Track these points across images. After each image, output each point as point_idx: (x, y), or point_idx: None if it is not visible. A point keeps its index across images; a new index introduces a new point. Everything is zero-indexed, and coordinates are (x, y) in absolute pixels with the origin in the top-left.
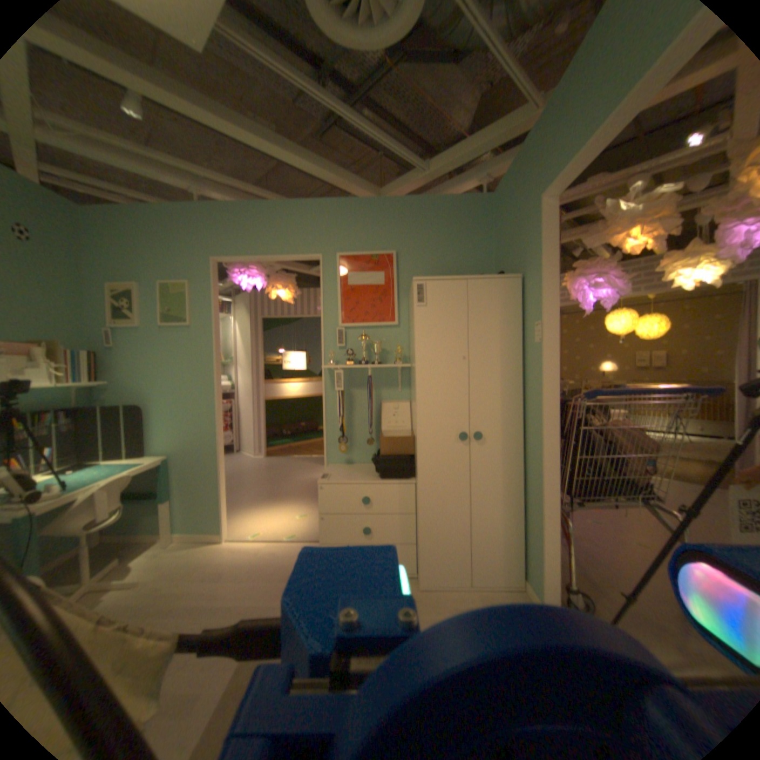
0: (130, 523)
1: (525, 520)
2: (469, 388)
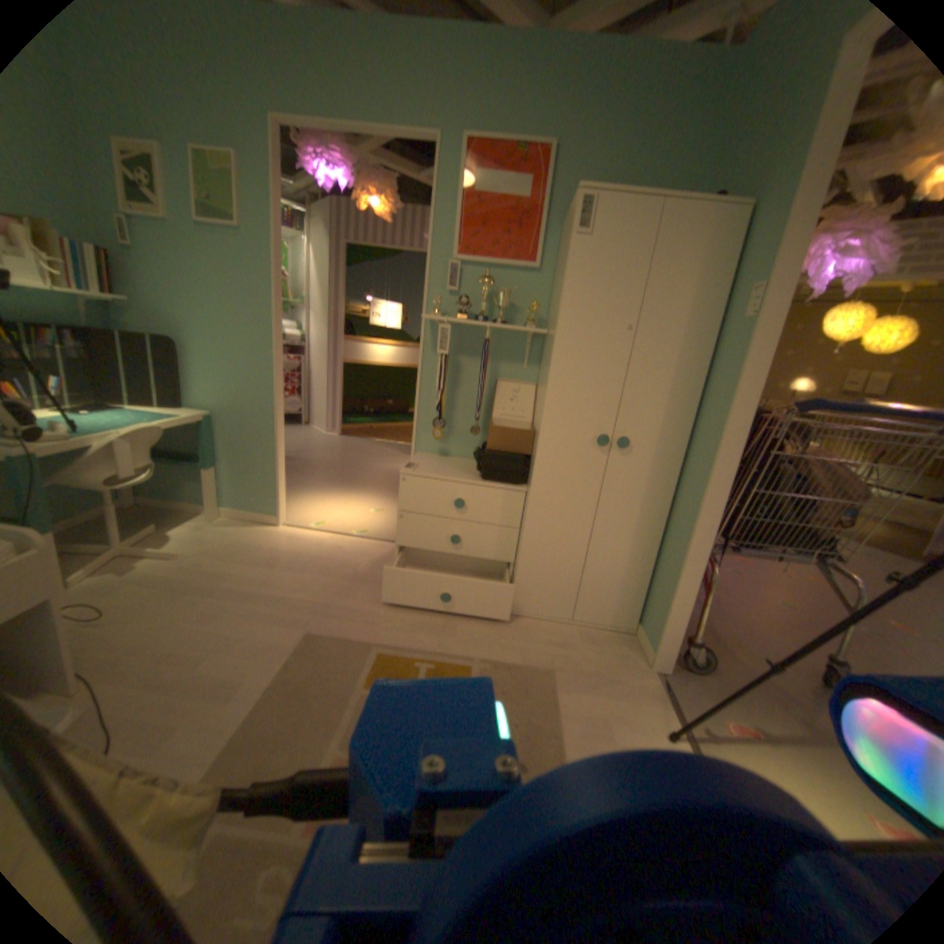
0: (169, 487)
1: (658, 557)
2: (627, 375)
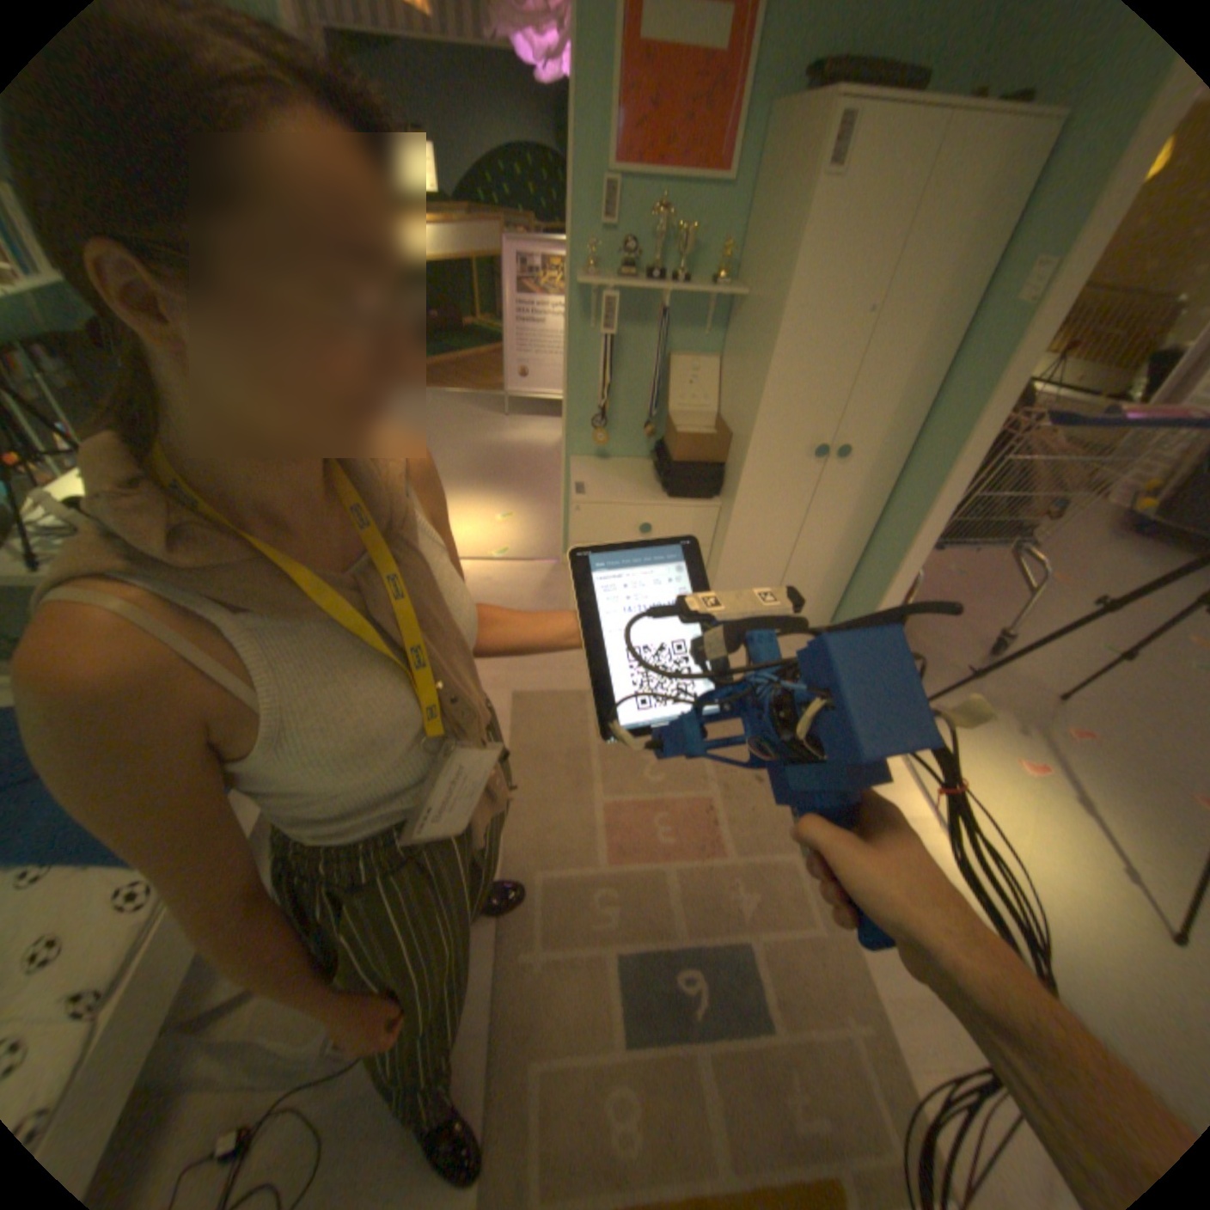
0: None
1: (859, 561)
2: (860, 369)
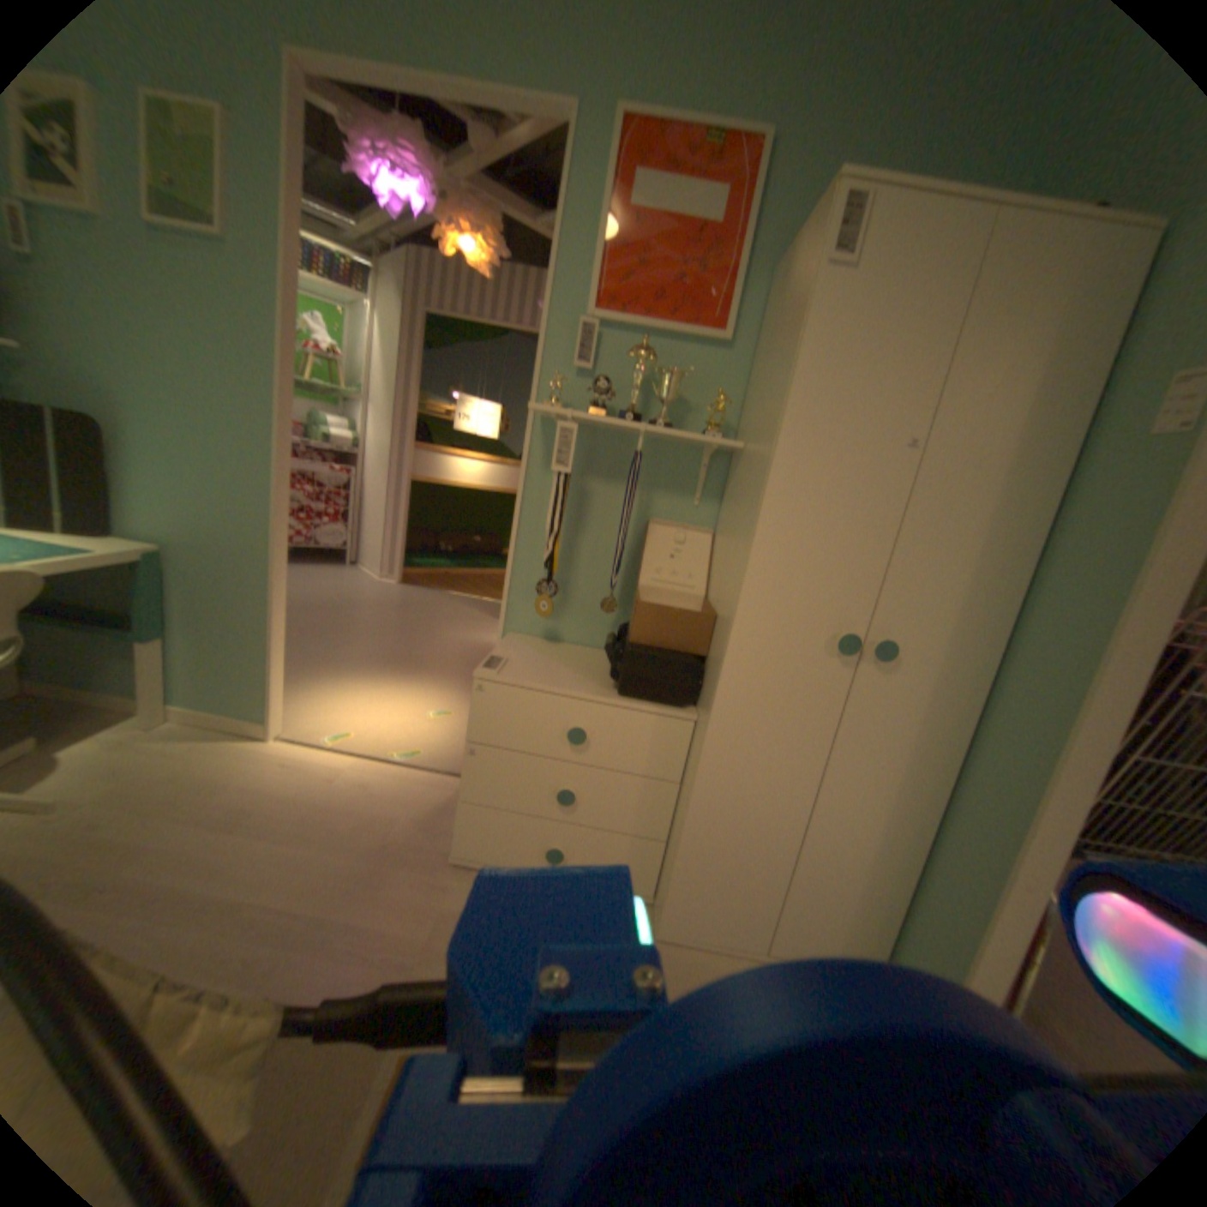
0: (86, 667)
1: (931, 855)
2: (904, 529)
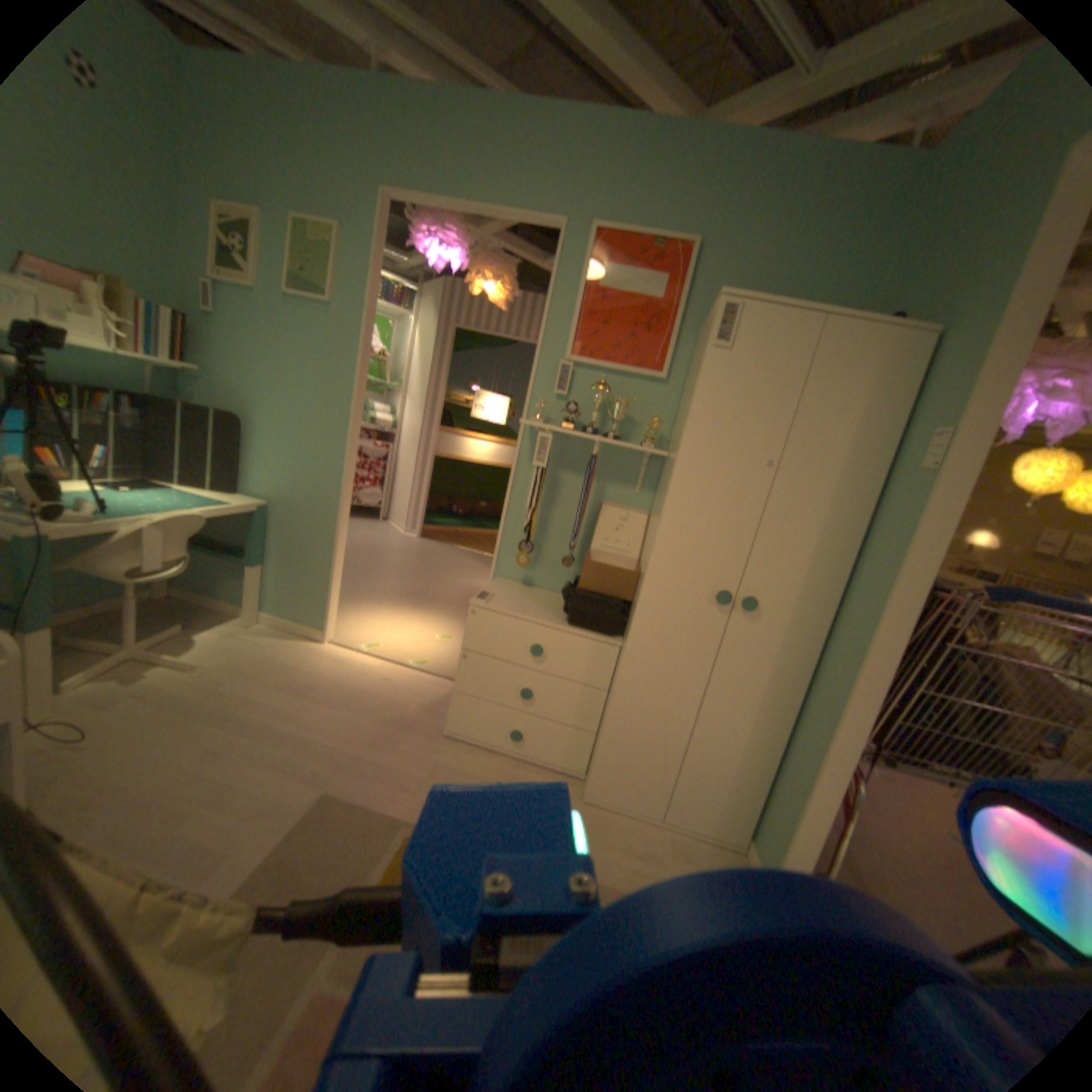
0: (208, 581)
1: (784, 757)
2: (762, 520)
